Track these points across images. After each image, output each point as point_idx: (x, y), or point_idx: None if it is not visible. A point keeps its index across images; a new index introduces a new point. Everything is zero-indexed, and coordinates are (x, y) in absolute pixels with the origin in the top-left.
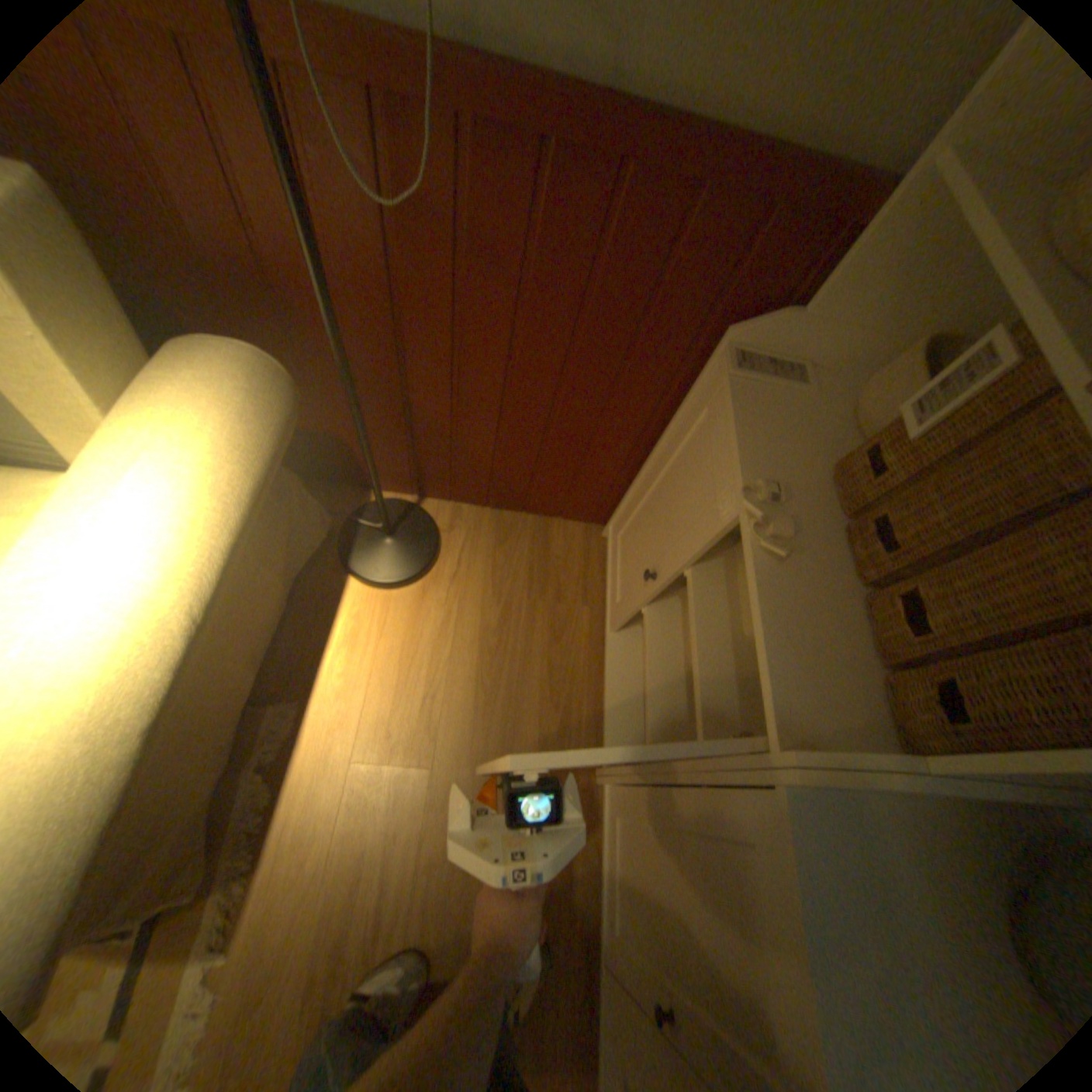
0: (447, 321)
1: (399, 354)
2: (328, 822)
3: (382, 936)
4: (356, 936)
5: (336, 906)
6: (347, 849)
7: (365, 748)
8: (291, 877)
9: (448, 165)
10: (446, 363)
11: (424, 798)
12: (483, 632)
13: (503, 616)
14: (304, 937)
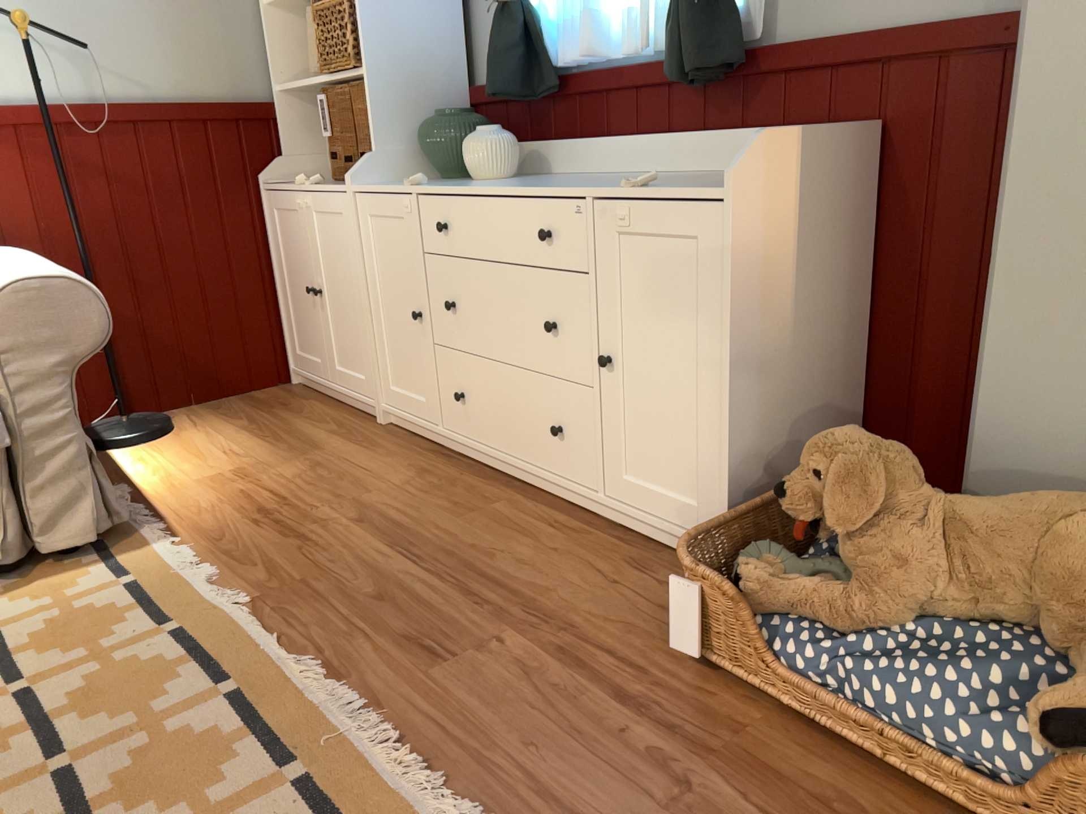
0: (116, 230)
1: (92, 264)
2: (199, 494)
3: (284, 496)
4: (266, 502)
5: (239, 503)
6: (225, 493)
7: (197, 474)
8: (194, 510)
9: (99, 150)
10: (122, 260)
11: (262, 467)
12: (240, 427)
13: (249, 420)
14: (228, 515)
